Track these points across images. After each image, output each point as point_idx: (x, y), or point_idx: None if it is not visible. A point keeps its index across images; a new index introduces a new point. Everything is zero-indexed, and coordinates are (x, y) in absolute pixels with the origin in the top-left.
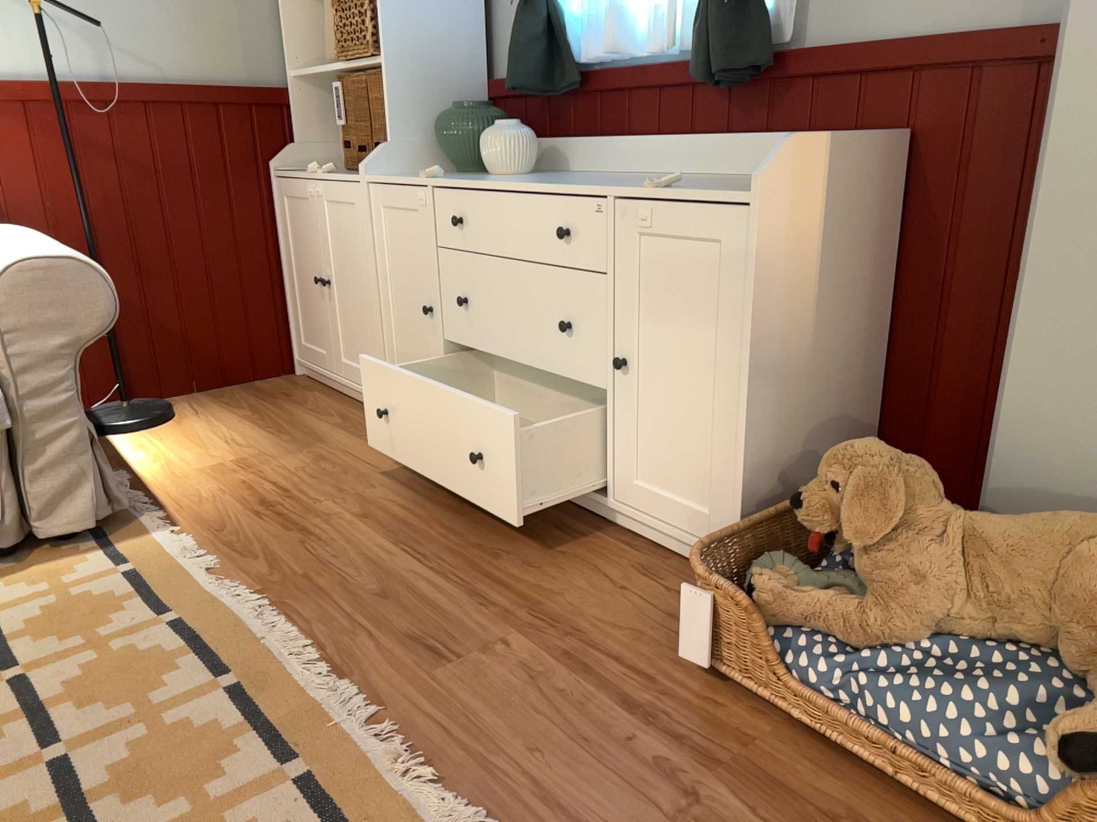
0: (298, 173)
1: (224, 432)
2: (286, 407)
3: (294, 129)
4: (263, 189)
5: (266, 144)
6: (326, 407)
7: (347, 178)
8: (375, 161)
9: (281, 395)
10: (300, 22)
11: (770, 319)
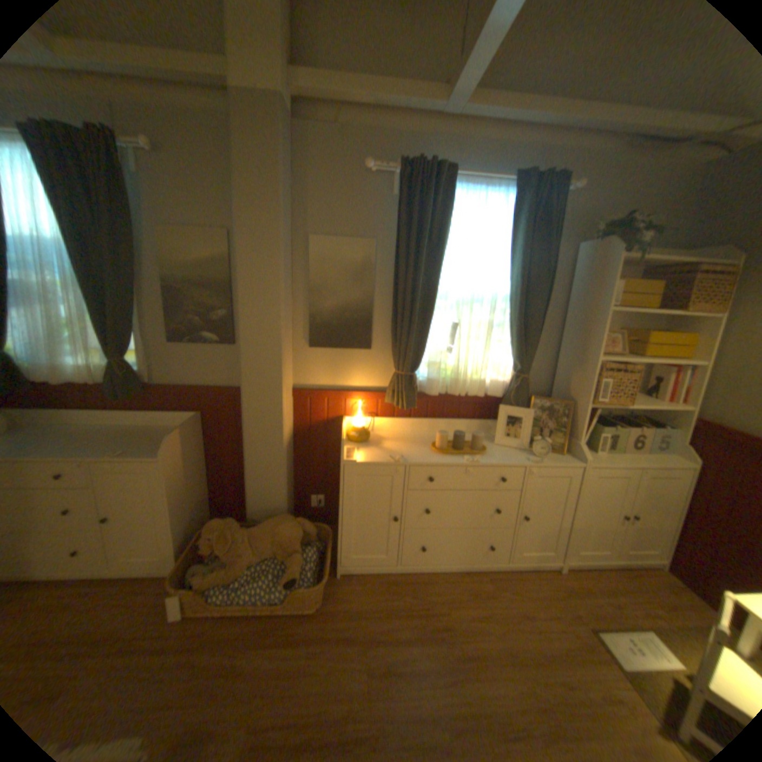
0: None
1: None
2: None
3: None
4: None
5: None
6: None
7: None
8: None
9: None
10: None
11: (171, 493)
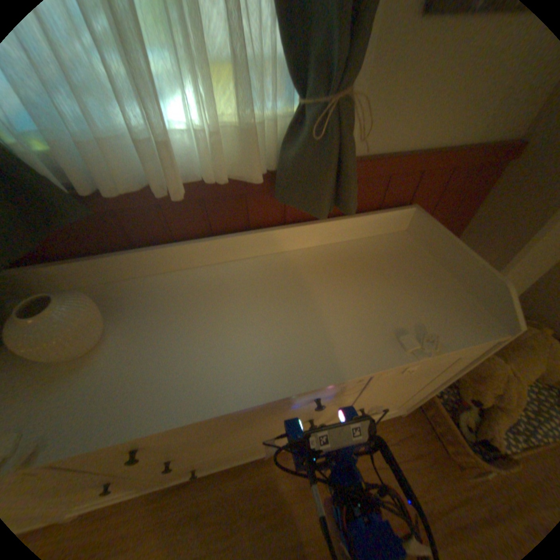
0: None
1: None
2: None
3: None
4: None
5: None
6: None
7: None
8: None
9: None
10: None
11: None
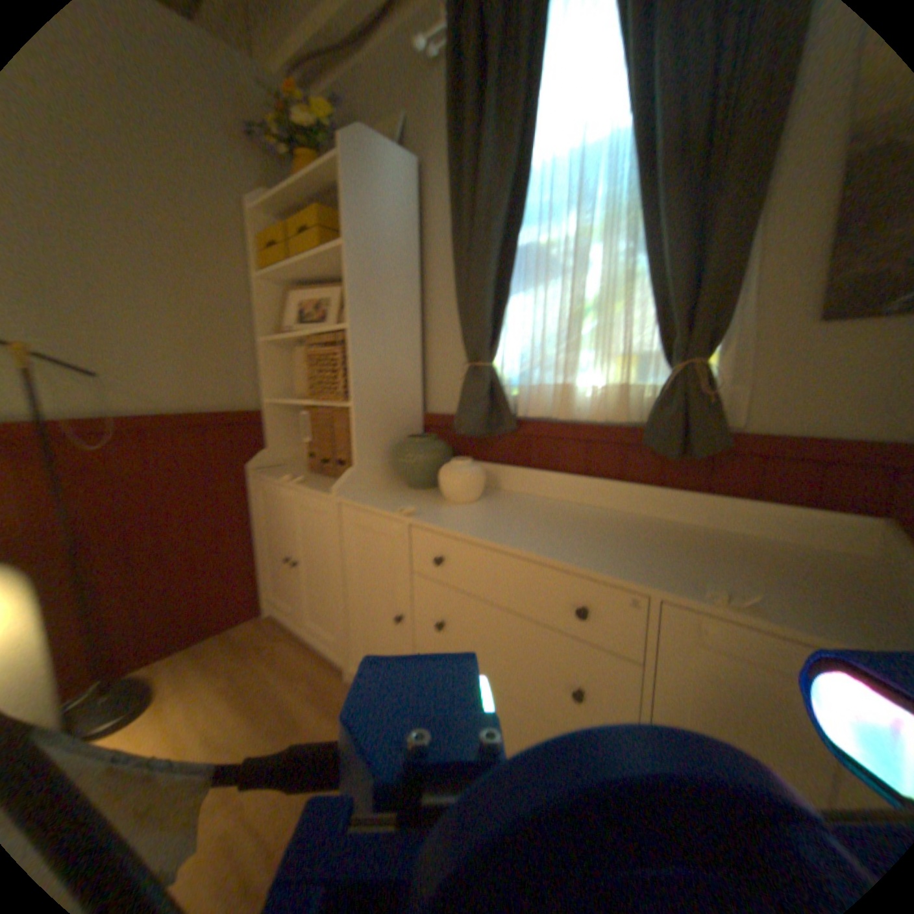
0: (269, 471)
1: (199, 726)
2: (257, 671)
3: (266, 437)
4: (238, 482)
5: (243, 450)
6: (294, 667)
7: (318, 490)
8: (345, 483)
9: (251, 650)
10: (272, 362)
11: None
